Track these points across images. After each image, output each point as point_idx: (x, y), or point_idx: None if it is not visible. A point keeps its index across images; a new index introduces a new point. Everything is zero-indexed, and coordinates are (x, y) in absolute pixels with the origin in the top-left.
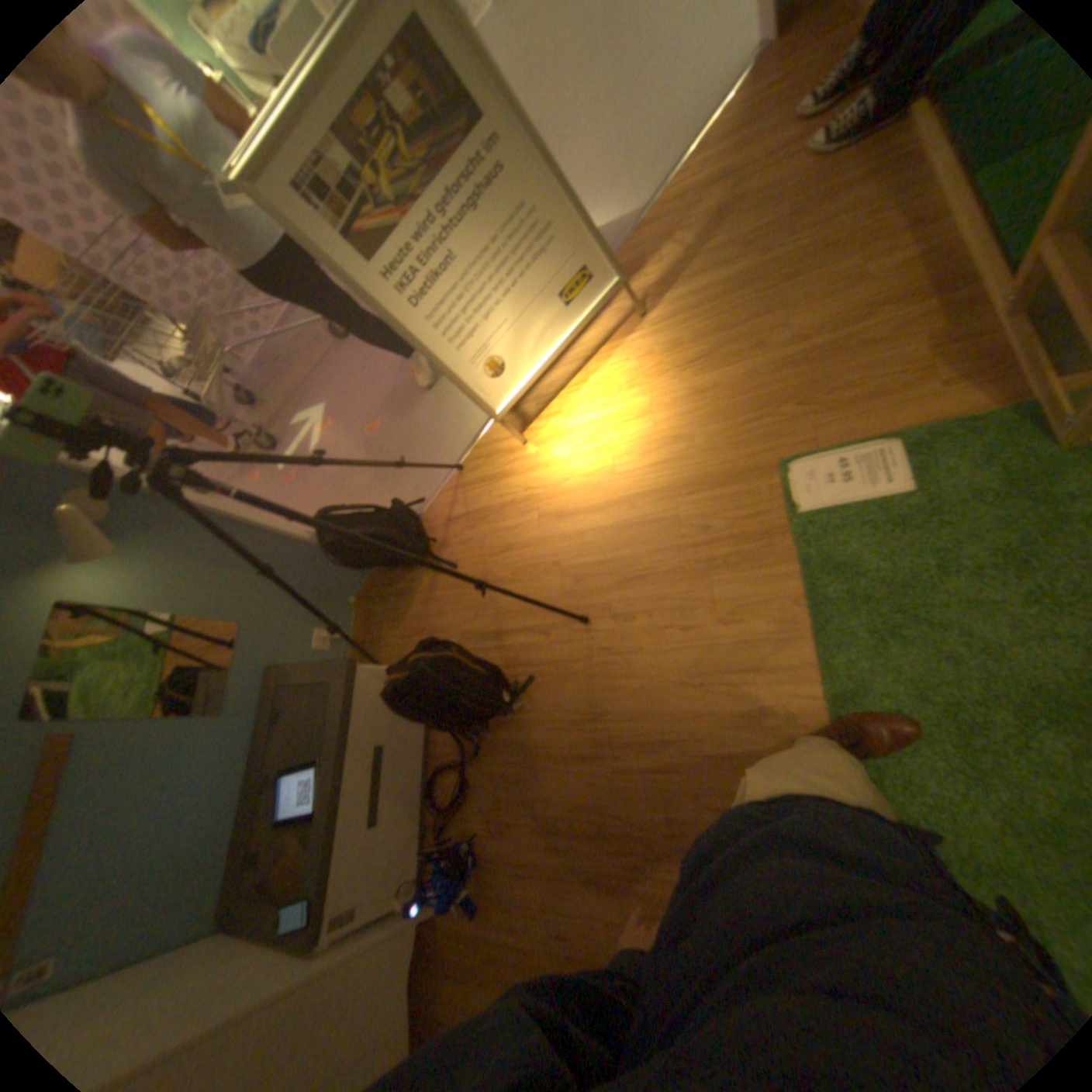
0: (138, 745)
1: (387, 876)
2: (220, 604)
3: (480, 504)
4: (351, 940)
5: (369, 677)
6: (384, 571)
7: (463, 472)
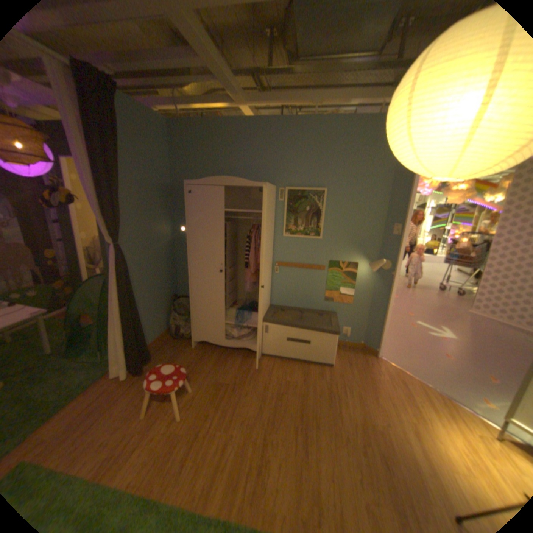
0: (319, 283)
1: (273, 345)
2: (359, 299)
3: (417, 399)
4: (262, 333)
5: (335, 342)
6: (376, 356)
7: (434, 393)
